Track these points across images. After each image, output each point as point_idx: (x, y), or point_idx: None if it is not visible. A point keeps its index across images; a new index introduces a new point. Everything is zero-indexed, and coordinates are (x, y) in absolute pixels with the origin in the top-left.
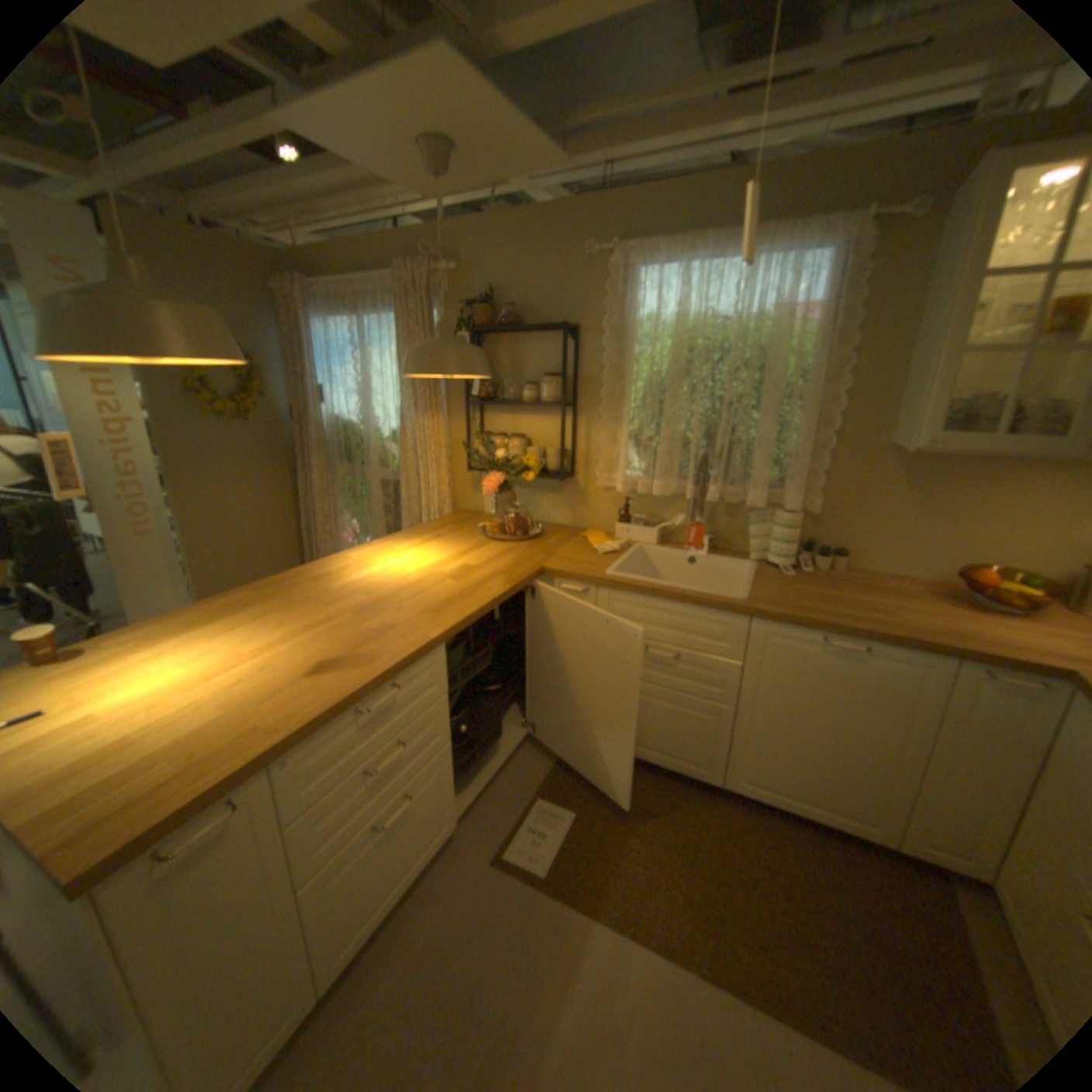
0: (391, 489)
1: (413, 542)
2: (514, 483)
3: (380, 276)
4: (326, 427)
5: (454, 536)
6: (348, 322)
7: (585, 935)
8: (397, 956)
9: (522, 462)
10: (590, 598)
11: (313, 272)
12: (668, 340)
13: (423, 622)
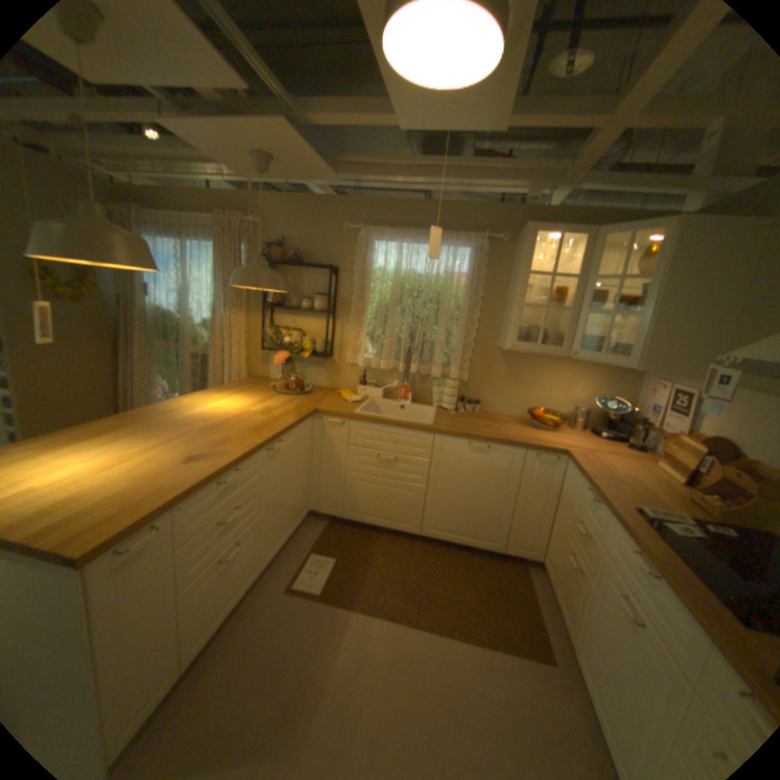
0: (199, 360)
1: (225, 394)
2: (293, 359)
3: (202, 217)
4: (145, 314)
5: (253, 391)
6: (172, 243)
7: (345, 619)
8: (227, 651)
9: (301, 346)
10: (345, 427)
11: (145, 205)
12: (389, 283)
13: (249, 436)
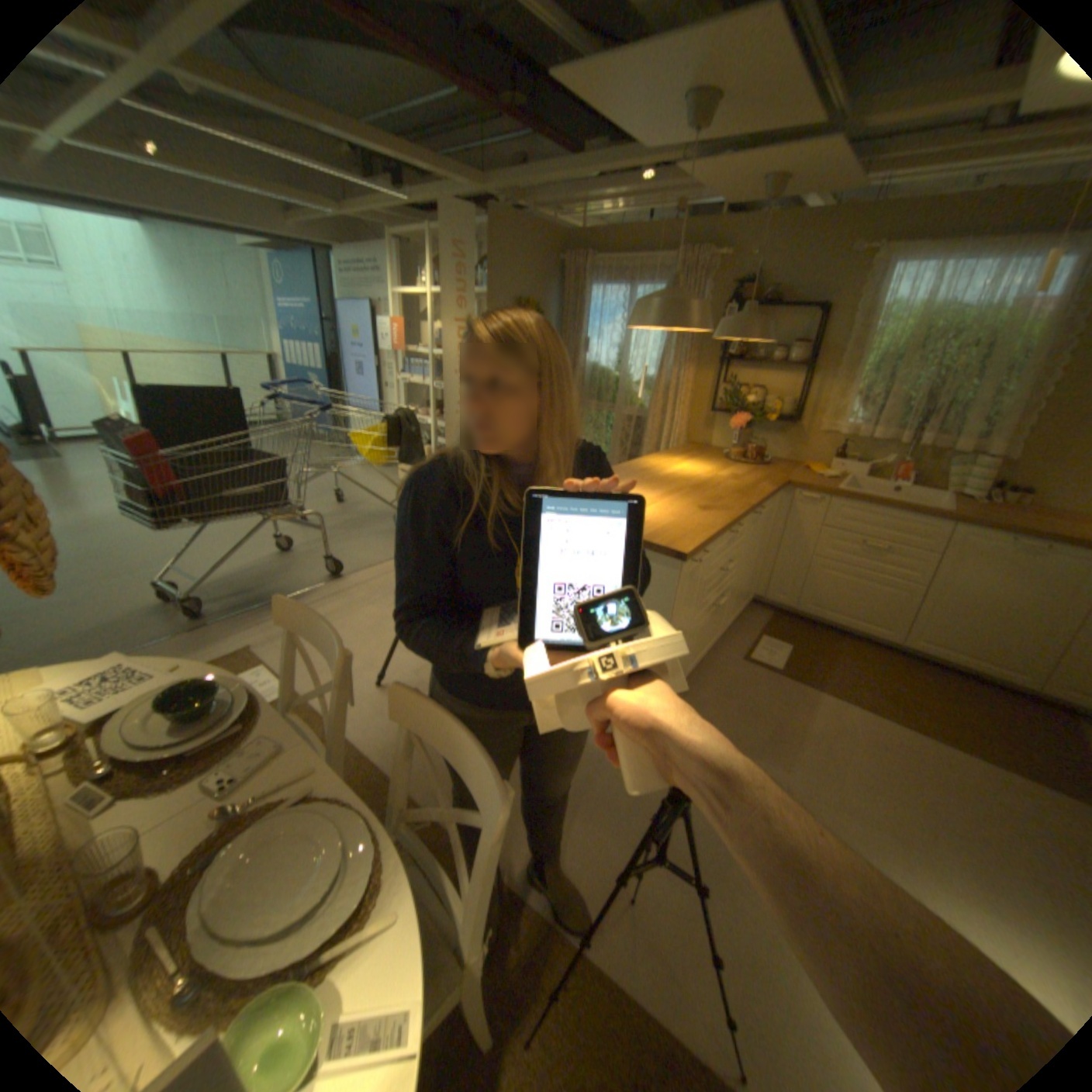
0: (633, 422)
1: (679, 458)
2: (752, 423)
3: (661, 256)
4: (582, 372)
5: (704, 458)
6: (621, 291)
7: (816, 696)
8: (704, 685)
9: (766, 407)
10: (822, 505)
11: (597, 250)
12: (909, 320)
13: (739, 498)
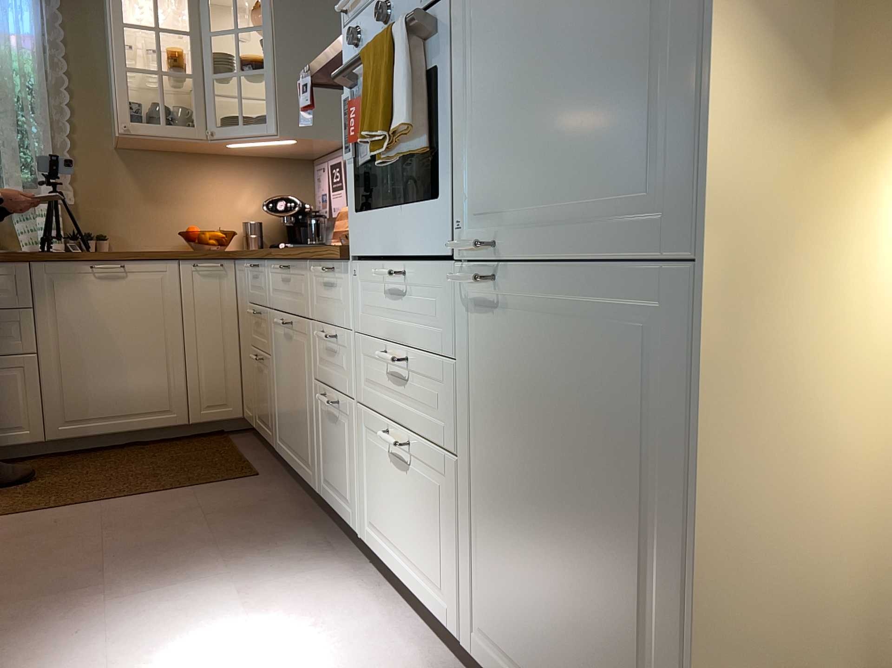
0: None
1: None
2: None
3: None
4: None
5: None
6: None
7: None
8: None
9: None
10: None
11: None
12: None
13: None
